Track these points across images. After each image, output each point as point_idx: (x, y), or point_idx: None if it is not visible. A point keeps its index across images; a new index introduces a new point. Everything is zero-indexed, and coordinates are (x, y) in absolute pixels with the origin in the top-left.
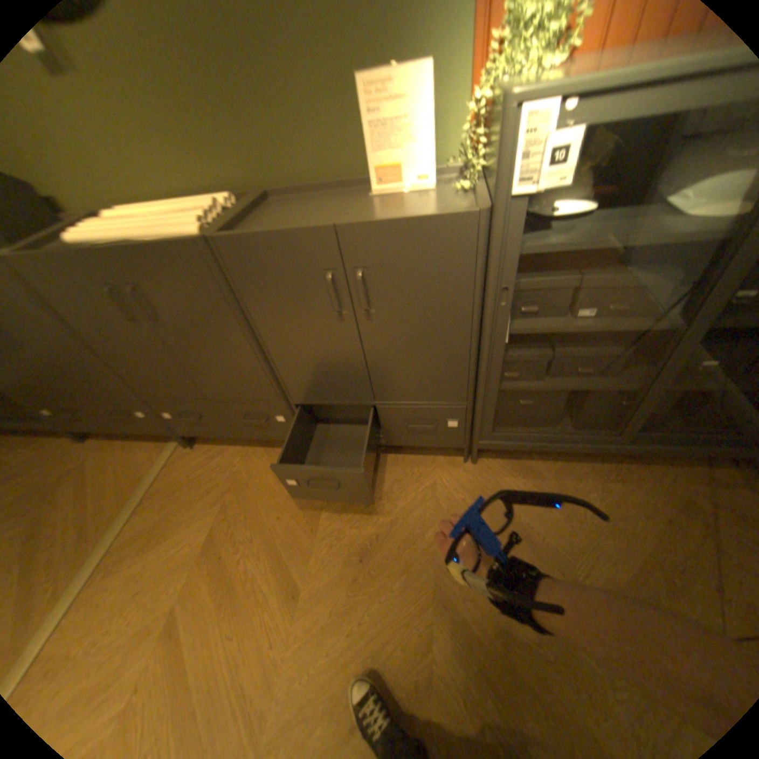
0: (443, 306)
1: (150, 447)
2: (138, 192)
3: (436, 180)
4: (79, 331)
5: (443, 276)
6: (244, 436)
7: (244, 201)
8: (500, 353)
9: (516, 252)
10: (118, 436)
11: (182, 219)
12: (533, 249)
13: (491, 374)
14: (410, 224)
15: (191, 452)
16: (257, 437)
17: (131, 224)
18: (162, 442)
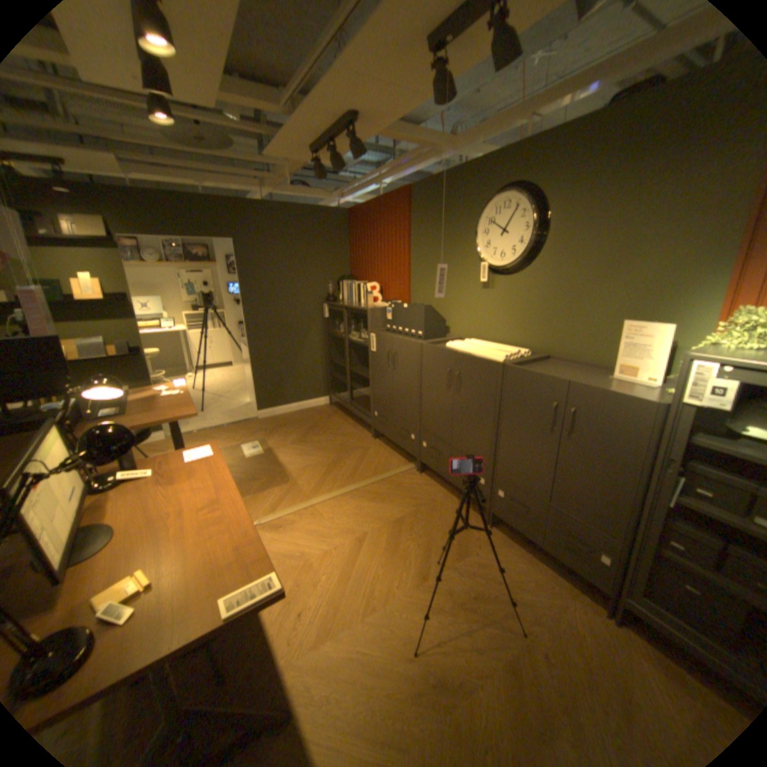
0: (623, 452)
1: (402, 461)
2: (487, 337)
3: (664, 384)
4: (424, 383)
5: (627, 432)
6: (455, 483)
7: (535, 357)
8: (664, 513)
9: (686, 438)
10: (392, 447)
11: (500, 355)
12: (706, 444)
13: (653, 529)
14: (614, 395)
15: (420, 476)
16: (462, 488)
17: (477, 349)
18: (409, 462)
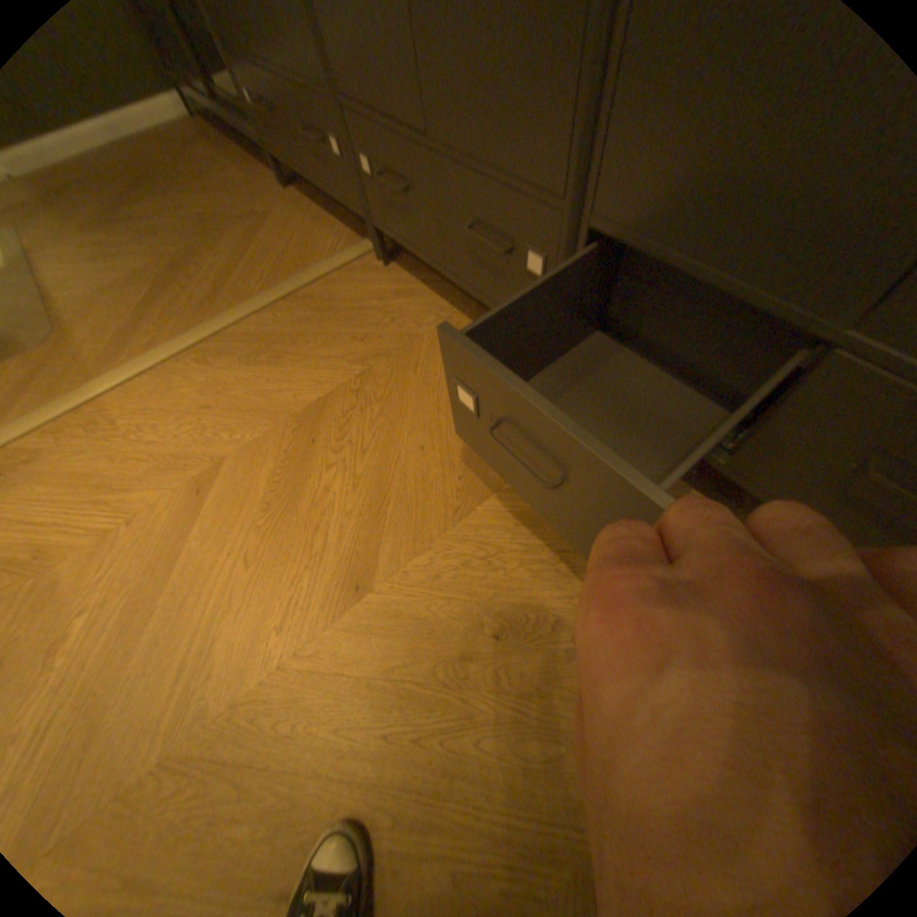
0: None
1: (344, 236)
2: None
3: None
4: None
5: None
6: (458, 280)
7: None
8: None
9: None
10: (323, 201)
11: None
12: None
13: None
14: None
15: (383, 273)
16: (476, 294)
17: None
18: (360, 238)
